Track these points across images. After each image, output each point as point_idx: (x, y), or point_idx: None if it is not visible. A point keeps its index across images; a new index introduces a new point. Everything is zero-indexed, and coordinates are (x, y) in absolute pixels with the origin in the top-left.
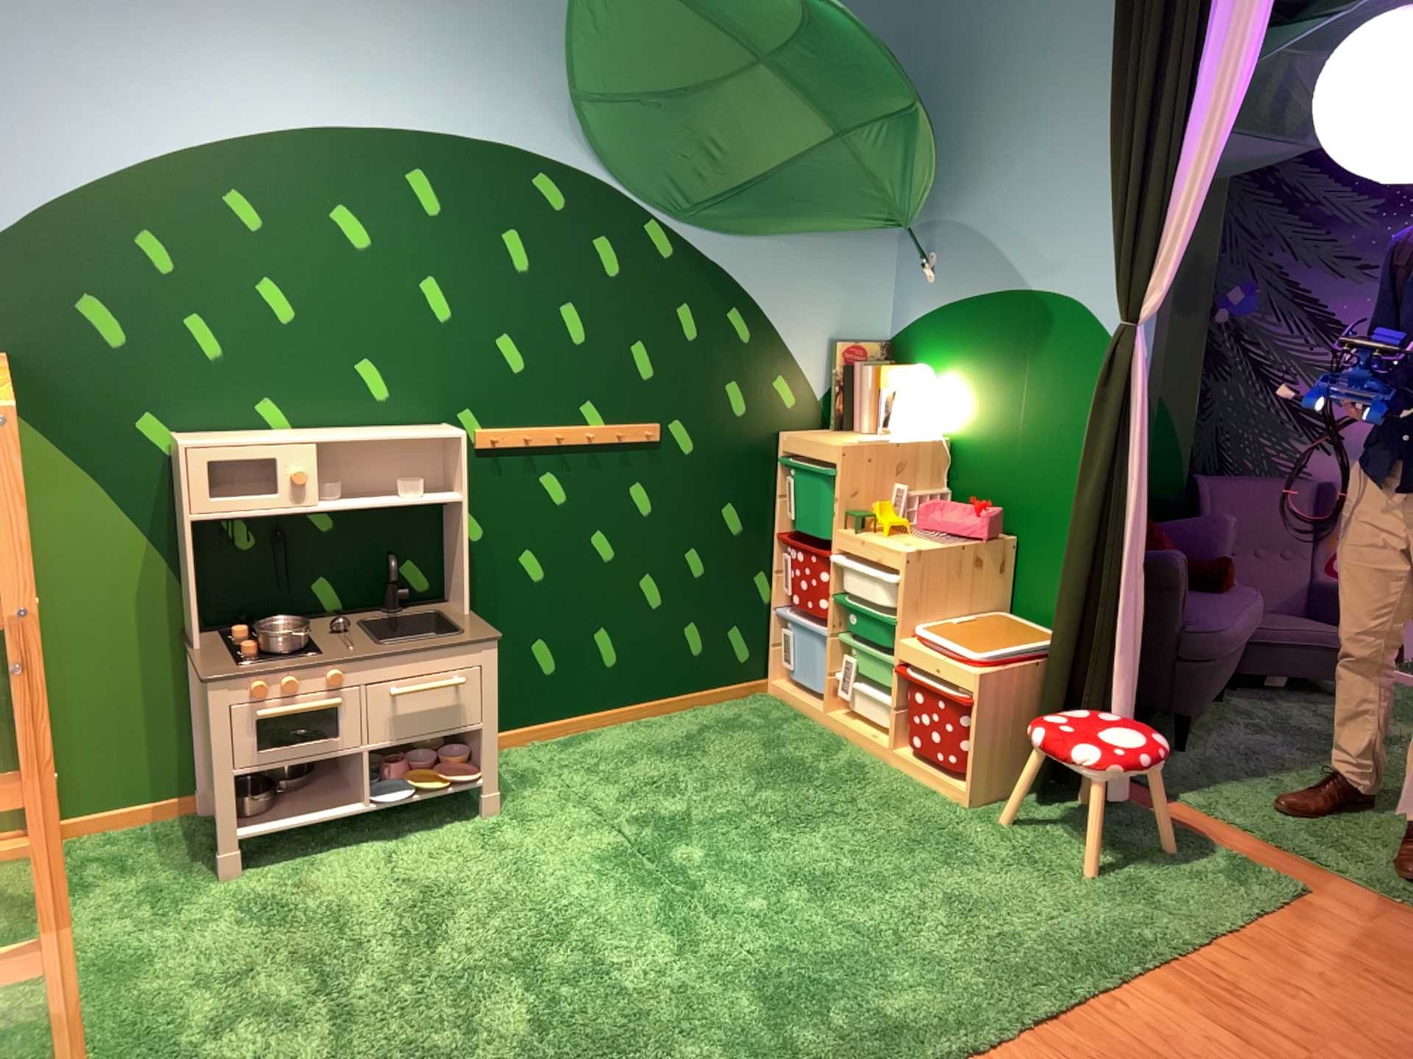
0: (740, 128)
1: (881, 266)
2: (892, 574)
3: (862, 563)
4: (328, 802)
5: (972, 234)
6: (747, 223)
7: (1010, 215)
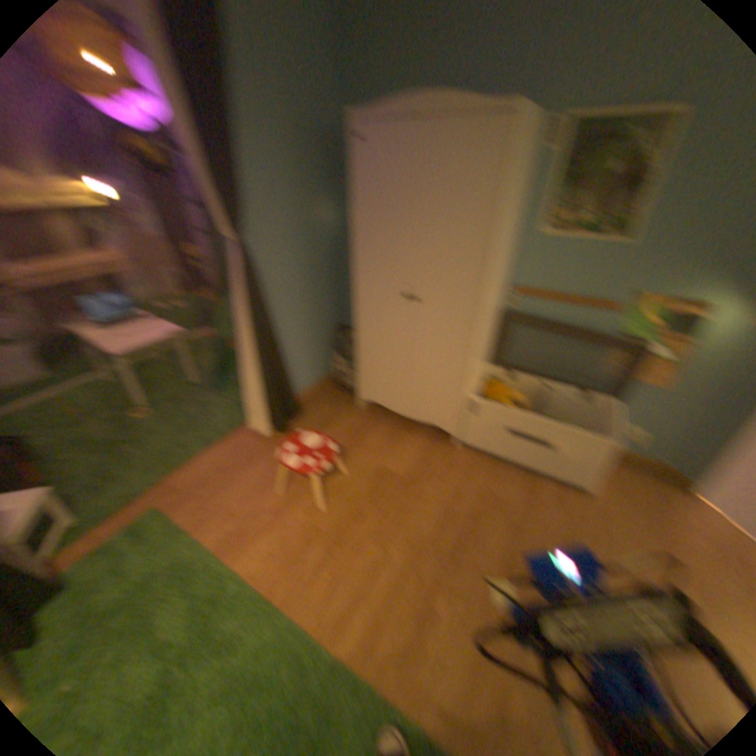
0: None
1: None
2: None
3: None
4: None
5: None
6: None
7: None
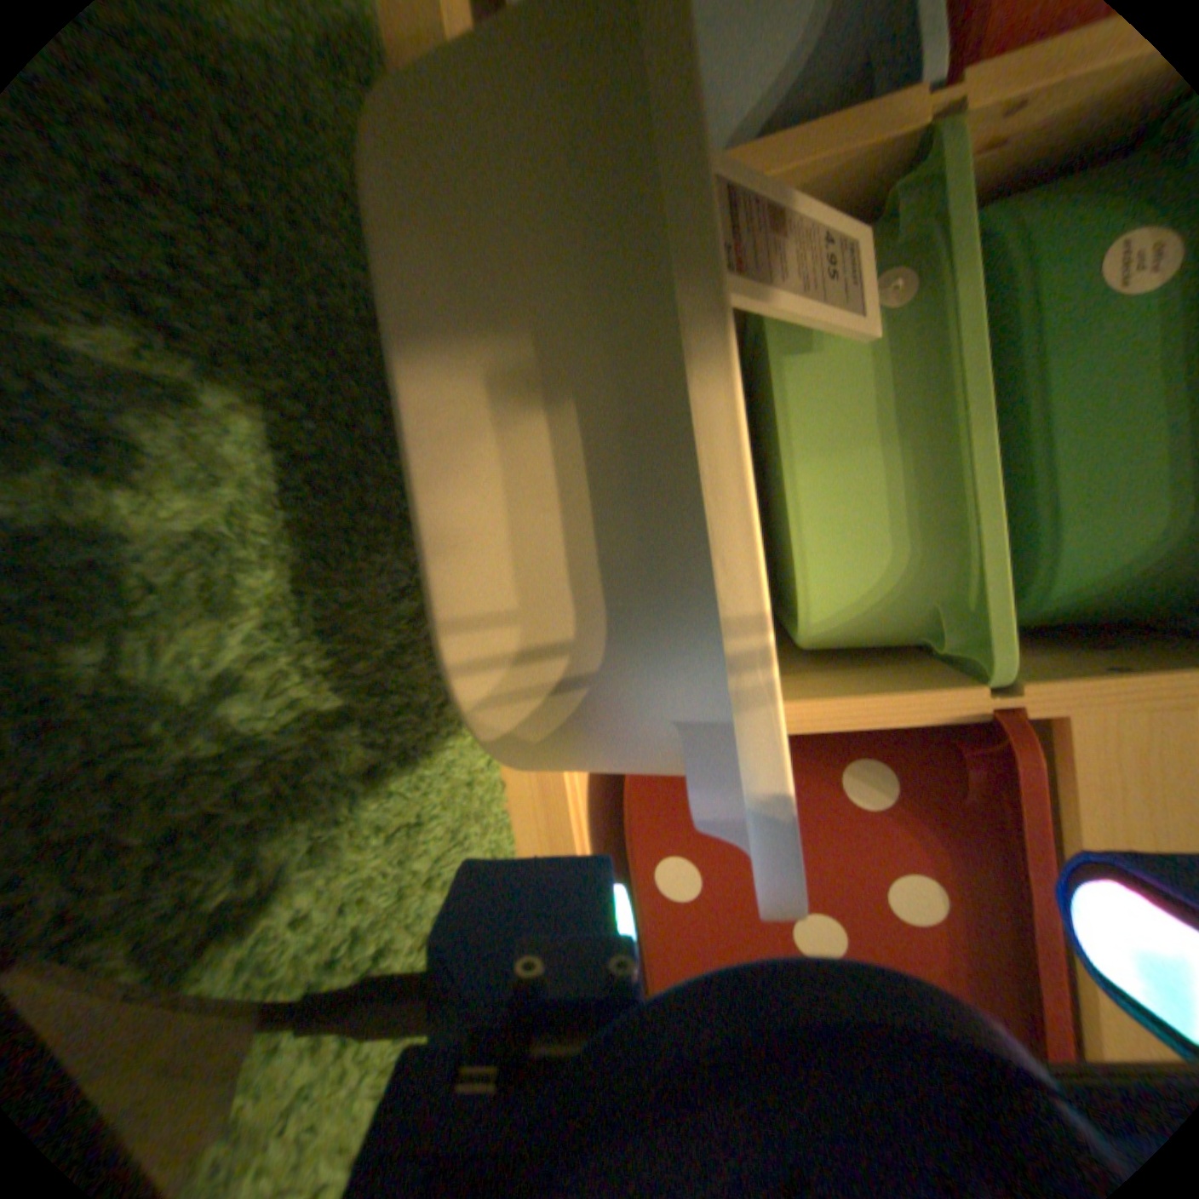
0: None
1: None
2: None
3: None
4: None
5: None
6: None
7: None
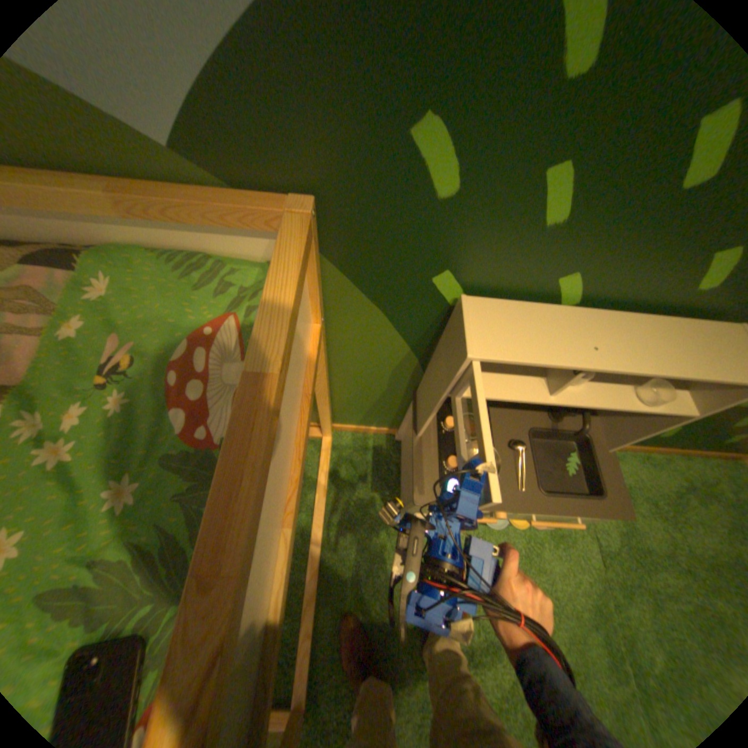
0: None
1: None
2: None
3: None
4: None
5: None
6: None
7: None
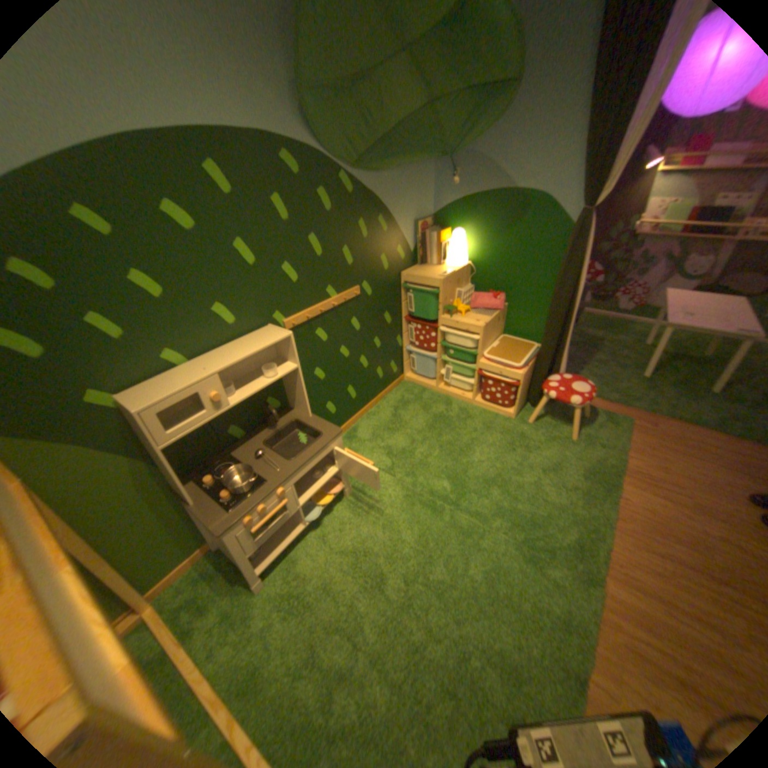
0: (384, 96)
1: (430, 174)
2: (472, 334)
3: (454, 329)
4: (283, 534)
5: (487, 153)
6: (383, 161)
7: (511, 142)
